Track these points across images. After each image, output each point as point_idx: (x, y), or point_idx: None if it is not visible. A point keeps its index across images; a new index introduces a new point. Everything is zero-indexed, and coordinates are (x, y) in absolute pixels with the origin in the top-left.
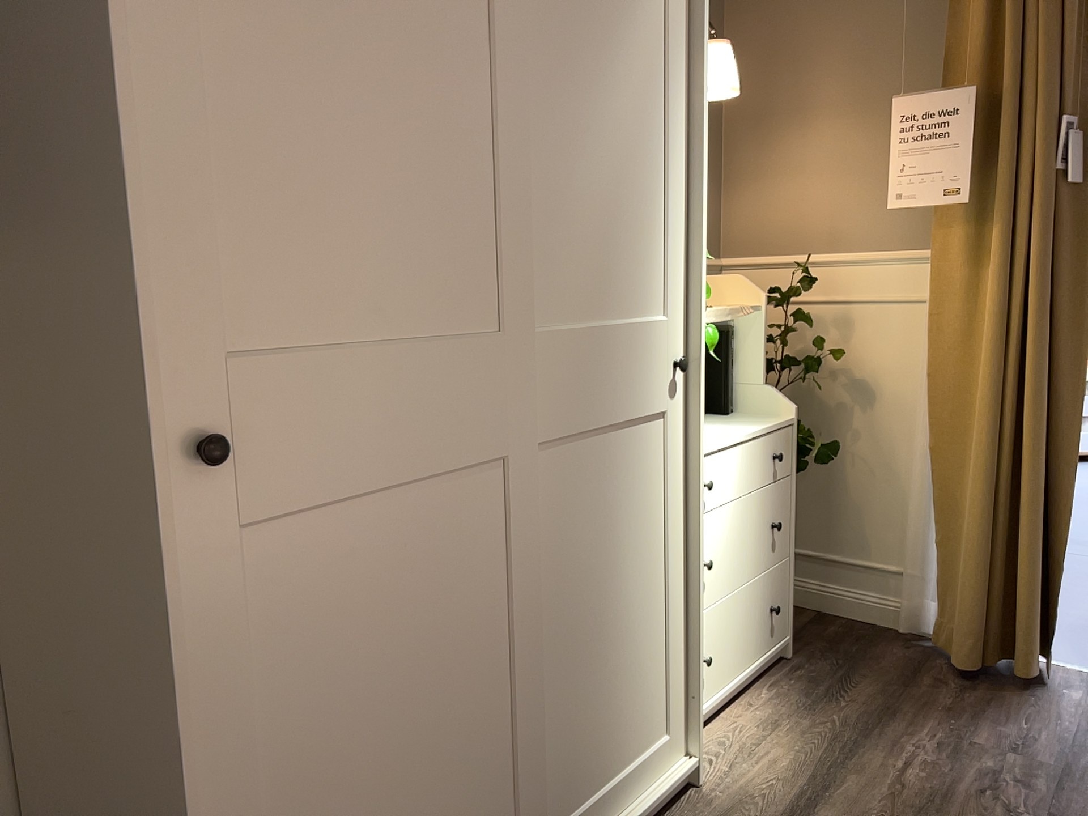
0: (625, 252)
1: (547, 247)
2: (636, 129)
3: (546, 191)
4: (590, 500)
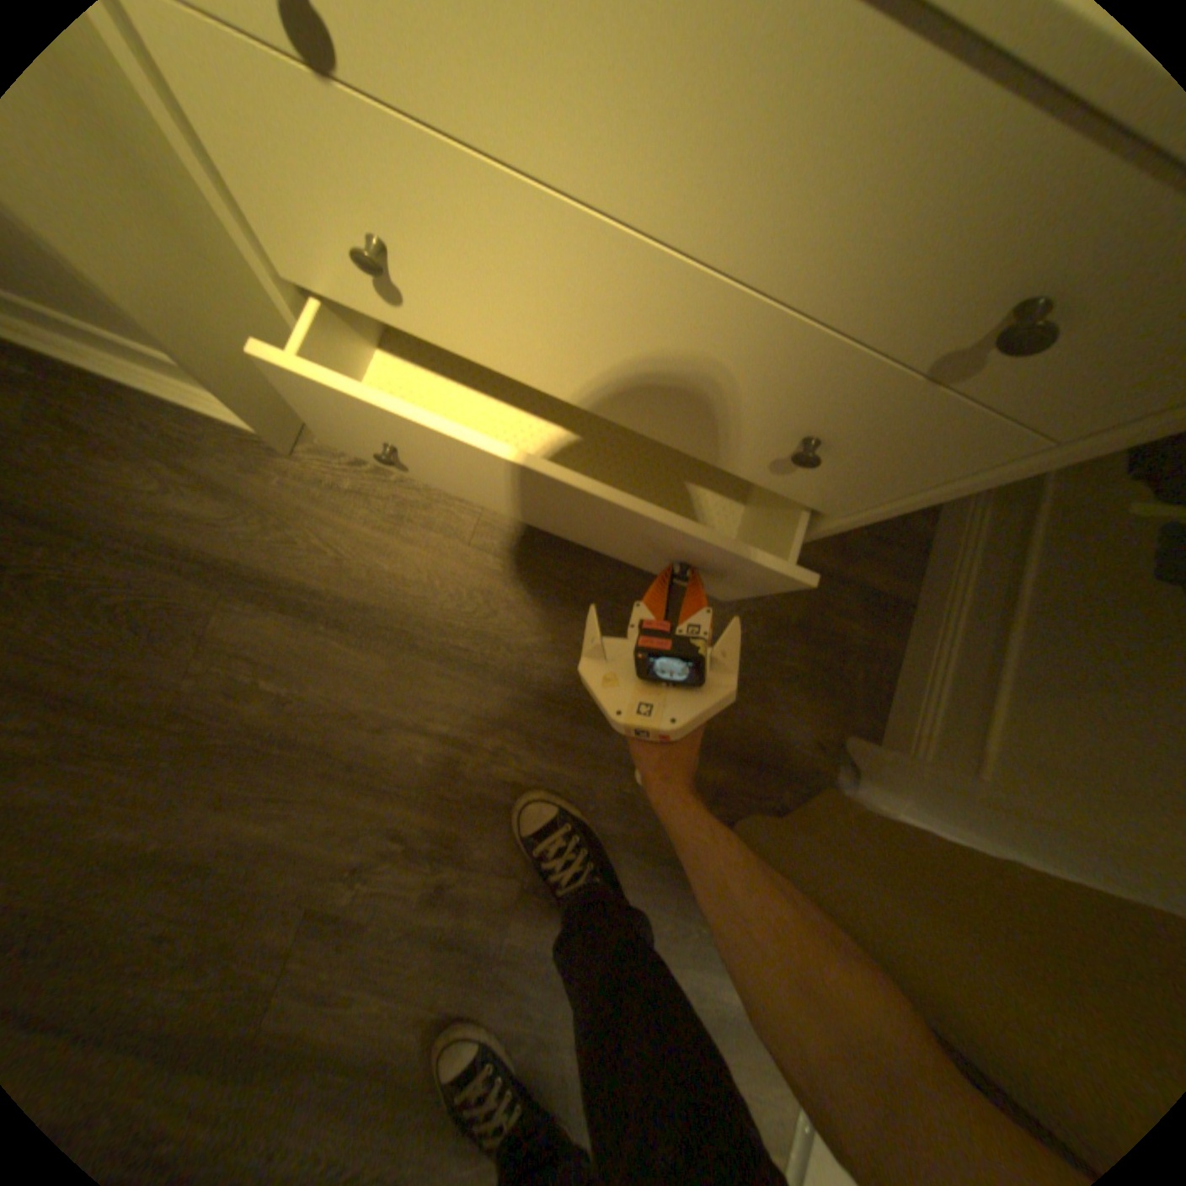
0: None
1: None
2: None
3: None
4: None
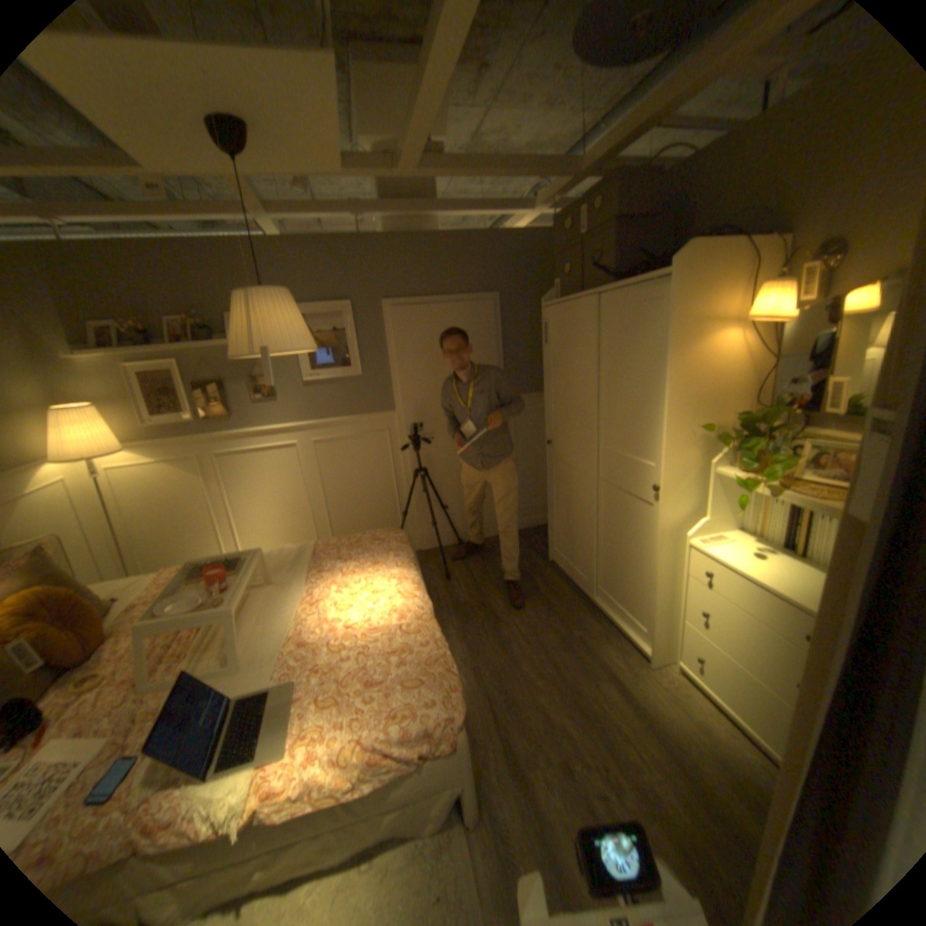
0: (638, 427)
1: (606, 419)
2: (646, 375)
3: (607, 401)
4: (618, 512)
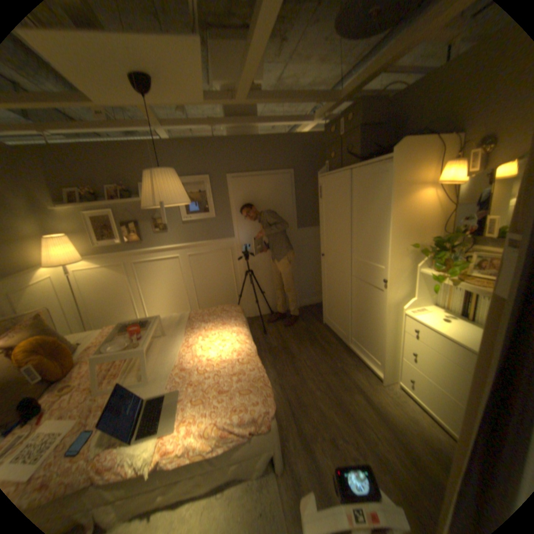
0: (374, 246)
1: (356, 242)
2: (379, 216)
3: (356, 231)
4: (363, 295)
